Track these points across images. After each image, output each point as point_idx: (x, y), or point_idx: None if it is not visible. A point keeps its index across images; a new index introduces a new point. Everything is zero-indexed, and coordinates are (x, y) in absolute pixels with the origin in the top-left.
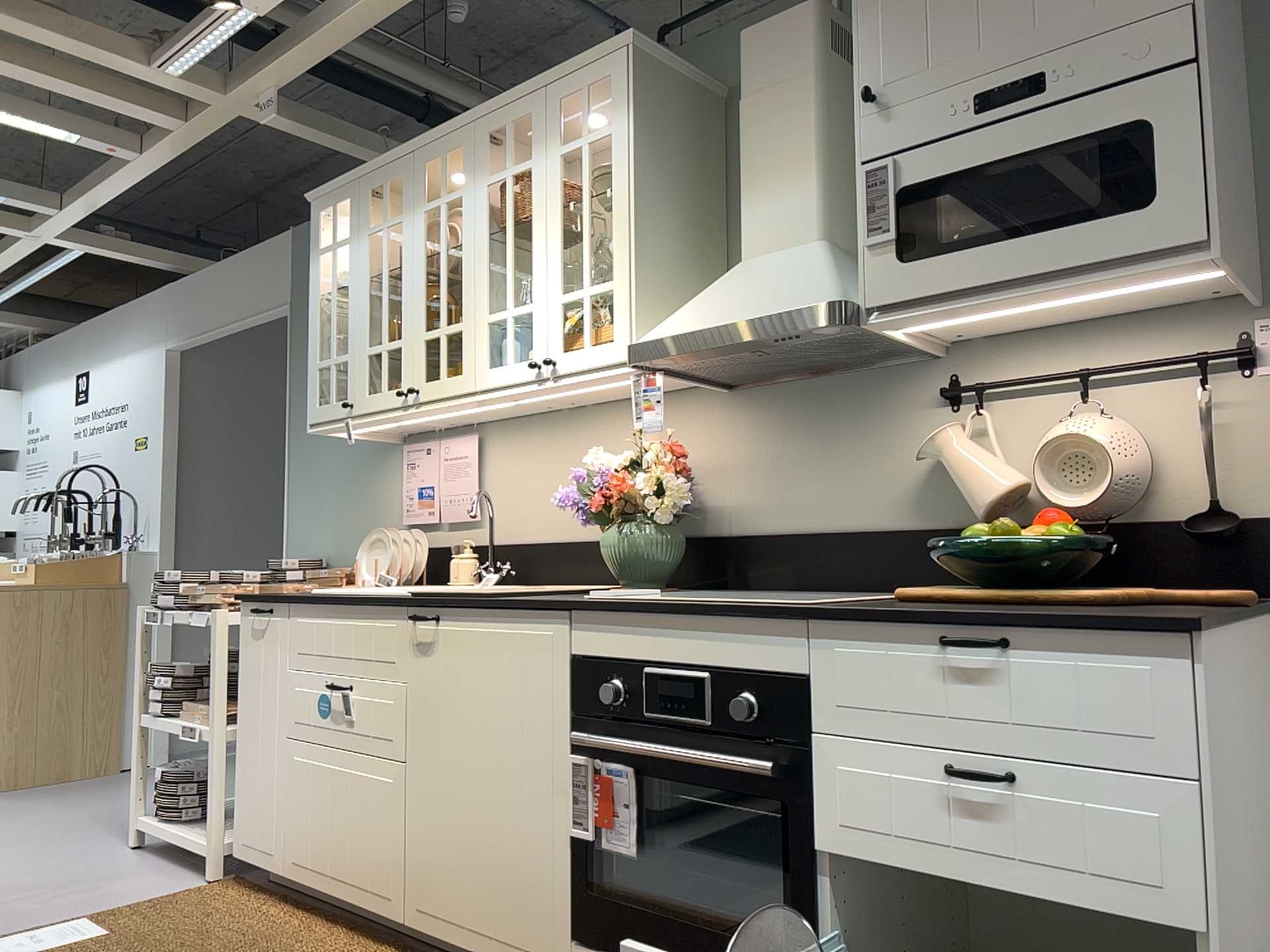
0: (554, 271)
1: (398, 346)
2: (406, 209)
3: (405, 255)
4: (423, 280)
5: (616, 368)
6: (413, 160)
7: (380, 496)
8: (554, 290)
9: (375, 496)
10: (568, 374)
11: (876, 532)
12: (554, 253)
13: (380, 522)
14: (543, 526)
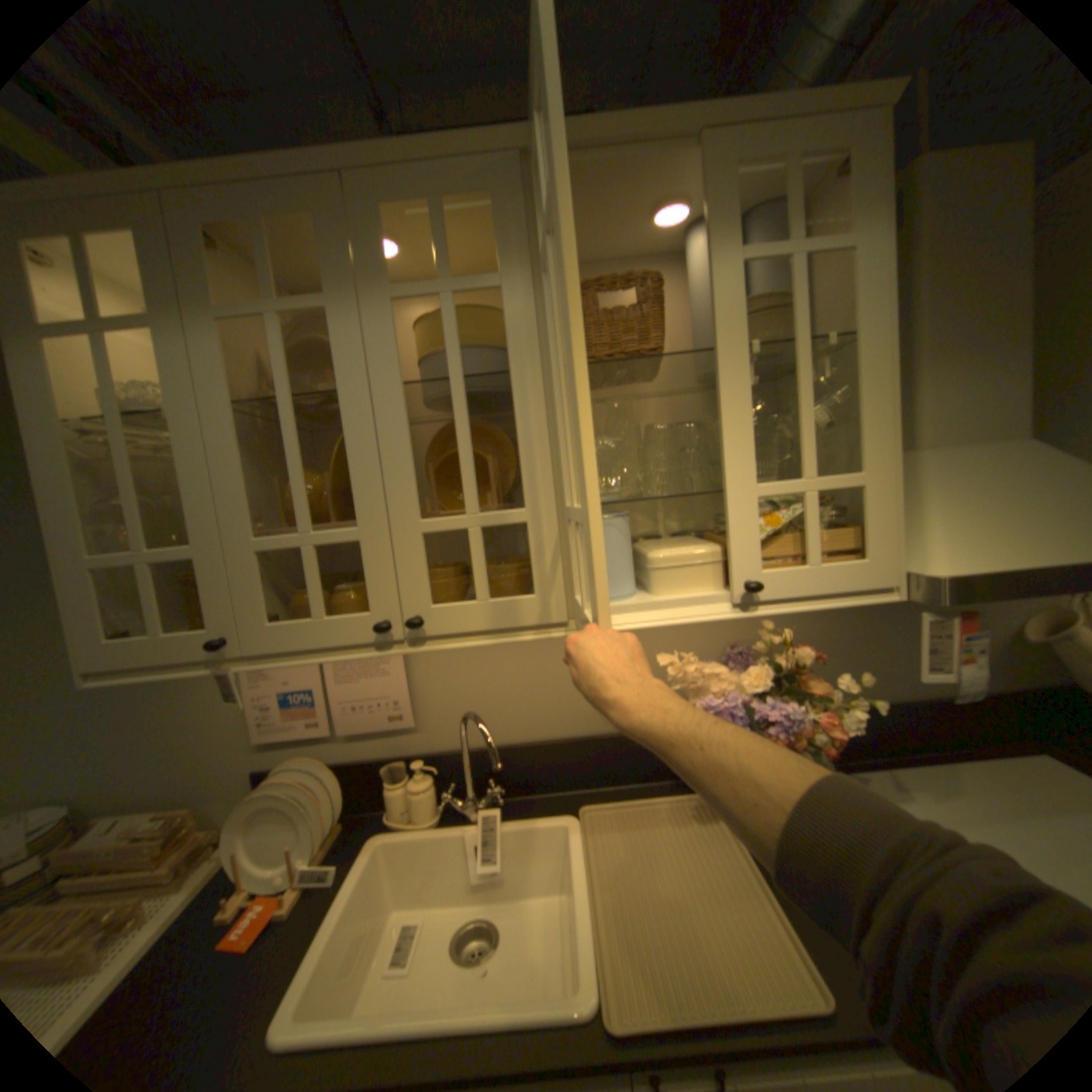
0: (744, 448)
1: (349, 540)
2: (331, 282)
3: (345, 373)
4: (405, 426)
5: (867, 597)
6: (338, 184)
7: (186, 705)
8: (745, 477)
9: (173, 707)
10: (768, 602)
11: (962, 700)
12: (742, 419)
13: (192, 740)
14: (529, 723)
